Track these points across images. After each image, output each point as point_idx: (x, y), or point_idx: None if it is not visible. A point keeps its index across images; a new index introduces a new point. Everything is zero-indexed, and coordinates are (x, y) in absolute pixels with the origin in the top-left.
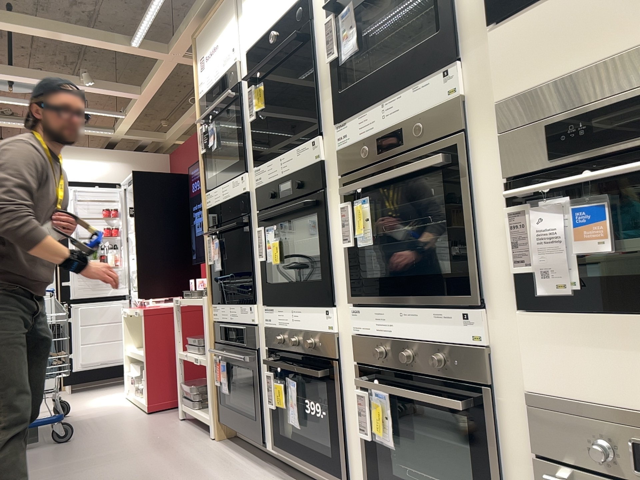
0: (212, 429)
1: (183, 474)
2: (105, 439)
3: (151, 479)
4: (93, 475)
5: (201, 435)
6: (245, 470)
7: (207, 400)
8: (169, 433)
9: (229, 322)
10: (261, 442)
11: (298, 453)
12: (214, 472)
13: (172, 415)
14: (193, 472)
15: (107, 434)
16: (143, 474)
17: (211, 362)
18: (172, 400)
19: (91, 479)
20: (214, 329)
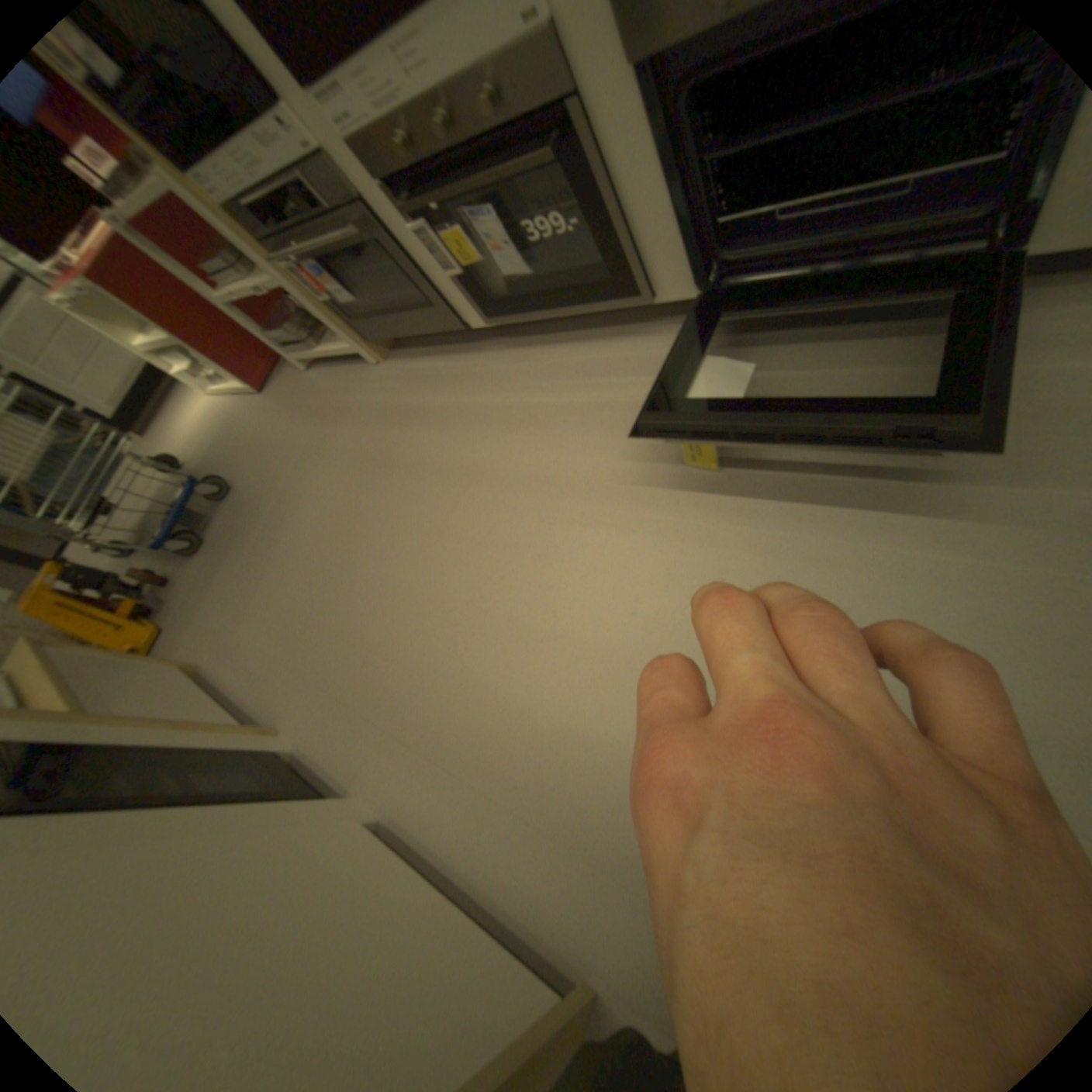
0: (364, 355)
1: (403, 427)
2: (260, 457)
3: (379, 459)
4: (313, 502)
5: (354, 370)
6: (464, 369)
7: (314, 327)
8: (316, 397)
9: (251, 185)
10: (457, 325)
11: (535, 304)
12: (433, 398)
13: (286, 375)
14: (411, 416)
15: (254, 451)
16: (361, 460)
17: (282, 275)
18: (263, 358)
19: (318, 507)
20: (235, 218)
